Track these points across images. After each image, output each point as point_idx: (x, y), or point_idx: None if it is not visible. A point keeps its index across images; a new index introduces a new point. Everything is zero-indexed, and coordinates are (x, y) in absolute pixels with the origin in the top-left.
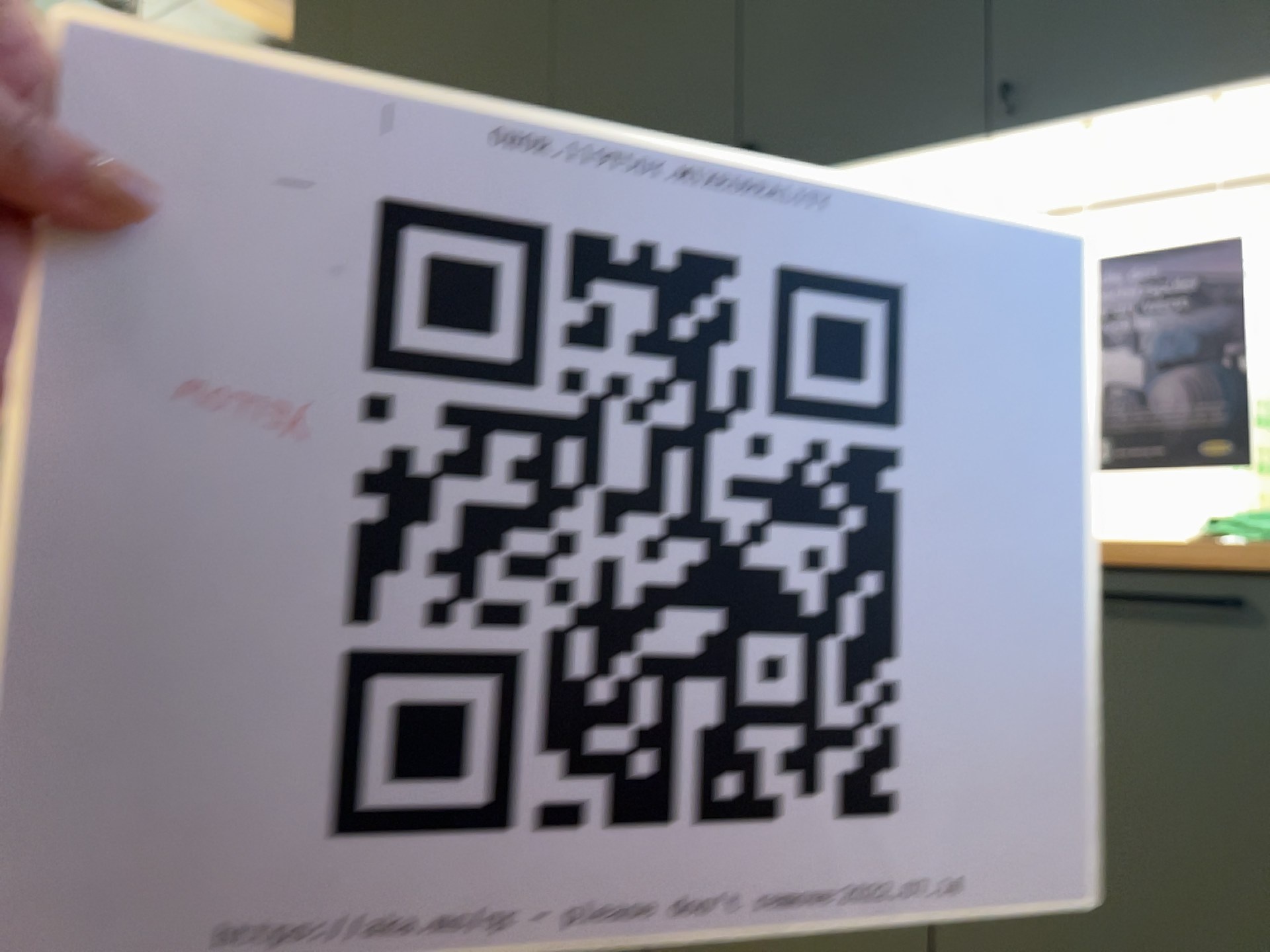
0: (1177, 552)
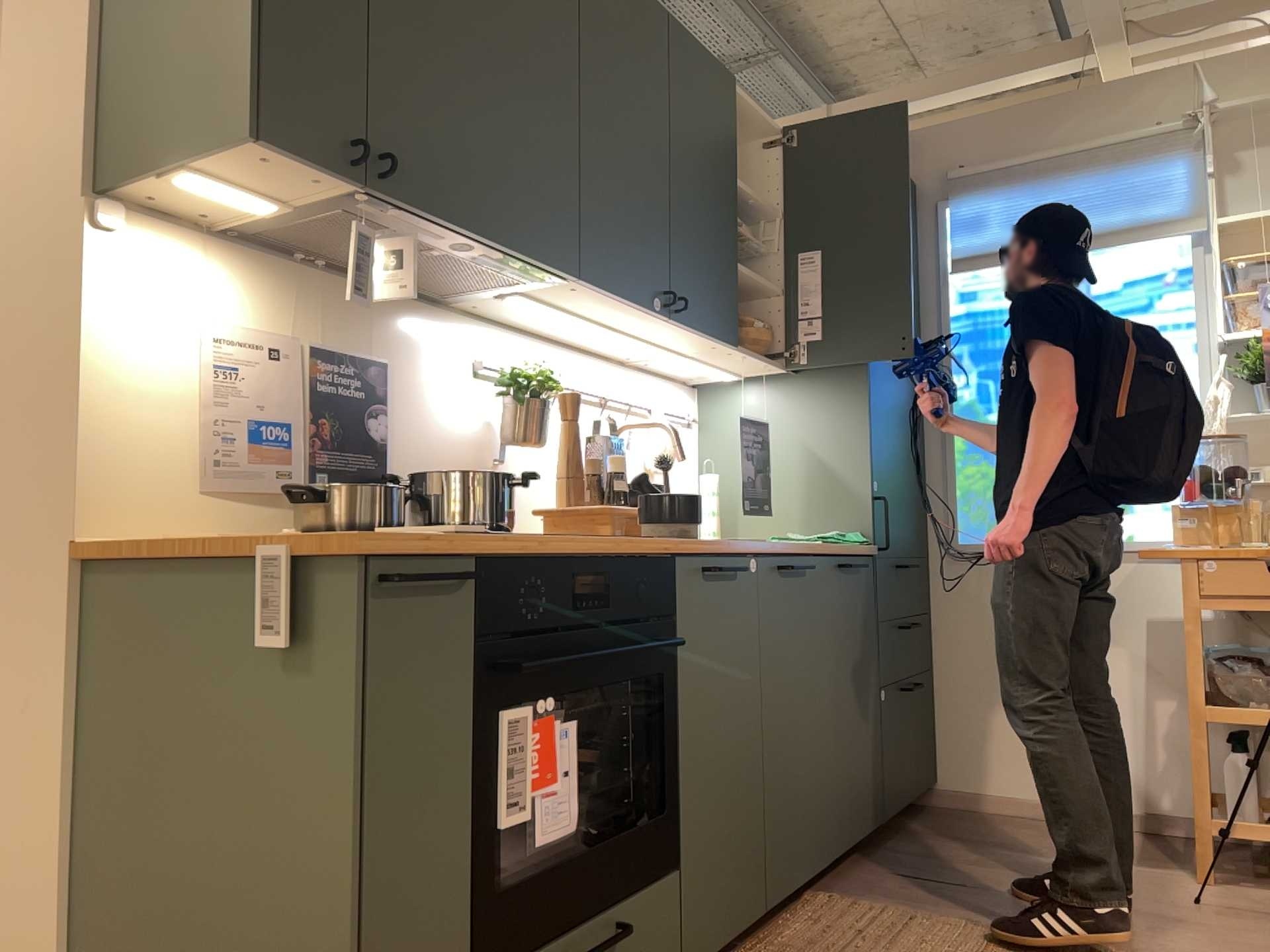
0: (847, 549)
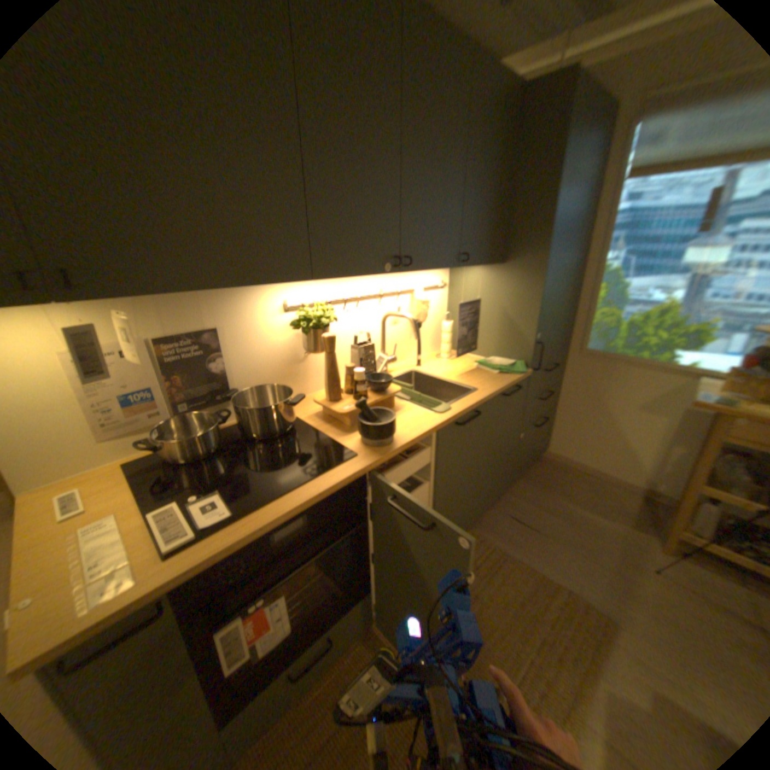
0: (510, 380)
